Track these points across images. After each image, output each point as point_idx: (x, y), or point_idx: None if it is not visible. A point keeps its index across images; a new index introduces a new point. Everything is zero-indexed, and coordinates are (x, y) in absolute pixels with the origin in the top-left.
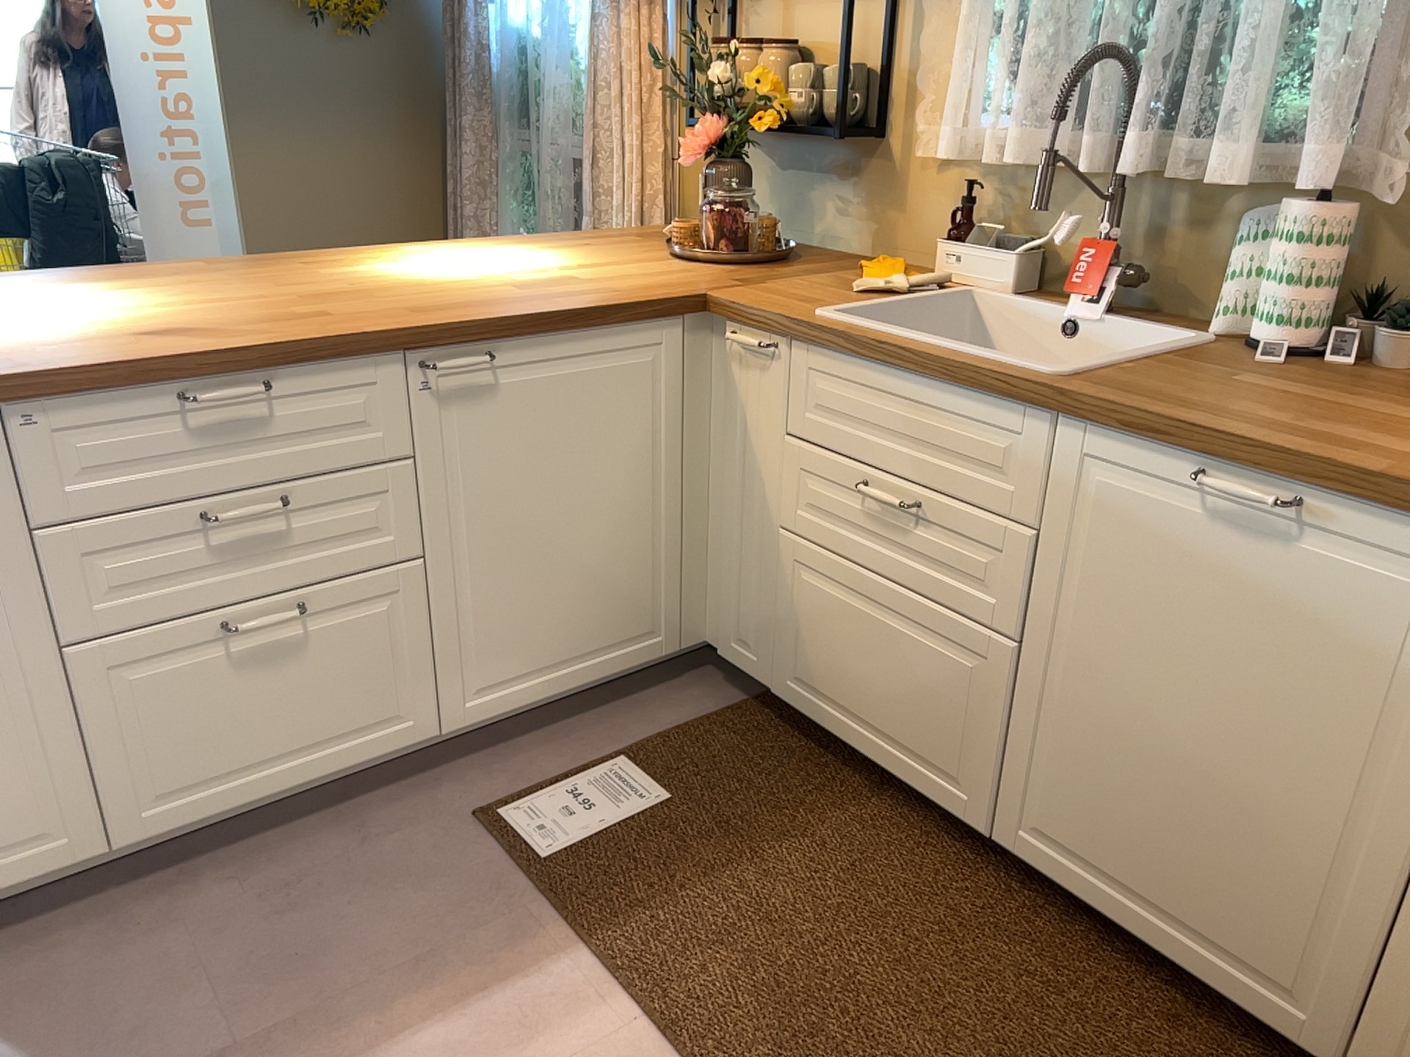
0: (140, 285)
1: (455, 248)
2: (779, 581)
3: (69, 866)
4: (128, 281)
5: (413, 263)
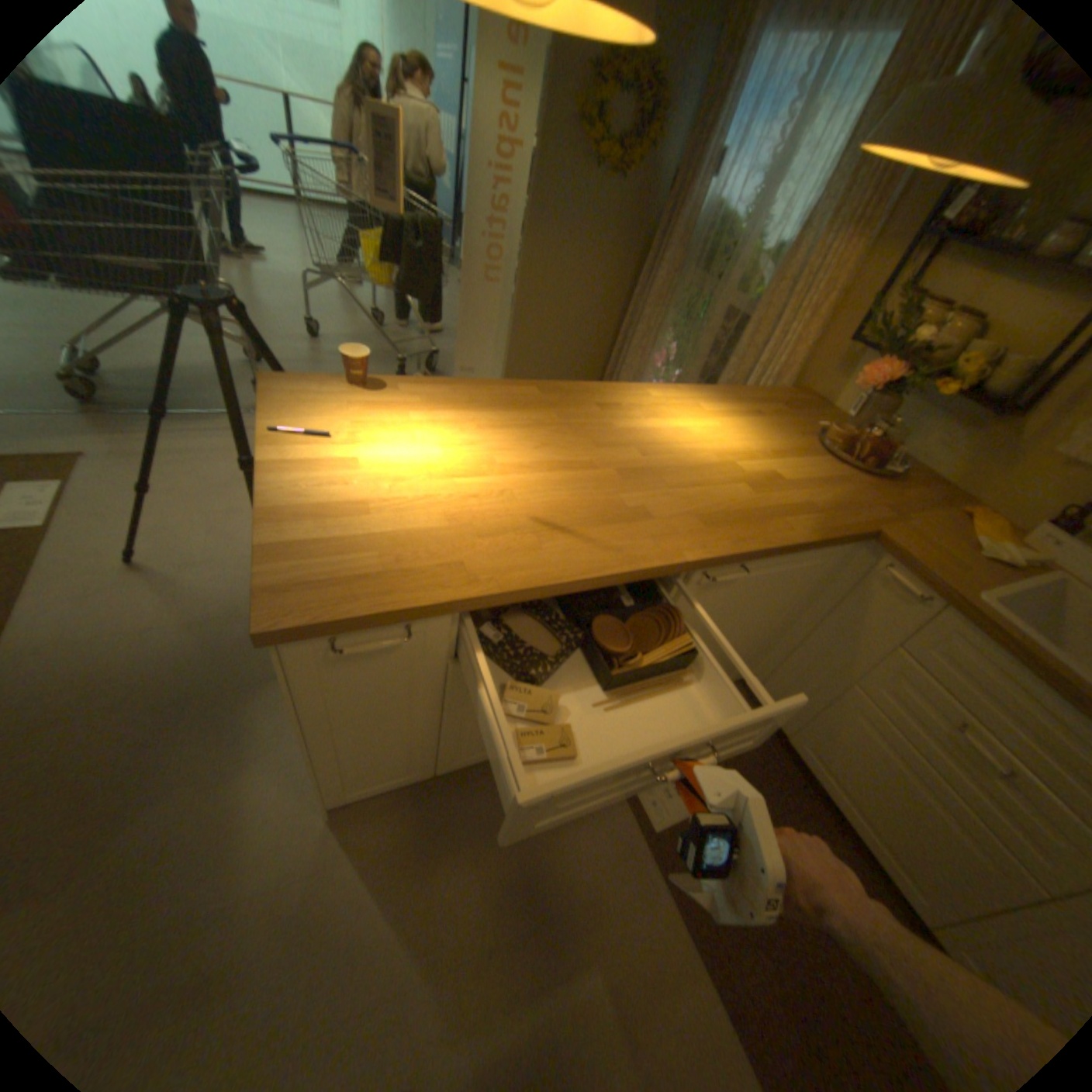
0: (506, 418)
1: (681, 399)
2: (837, 706)
3: (413, 783)
4: (497, 410)
5: (665, 420)
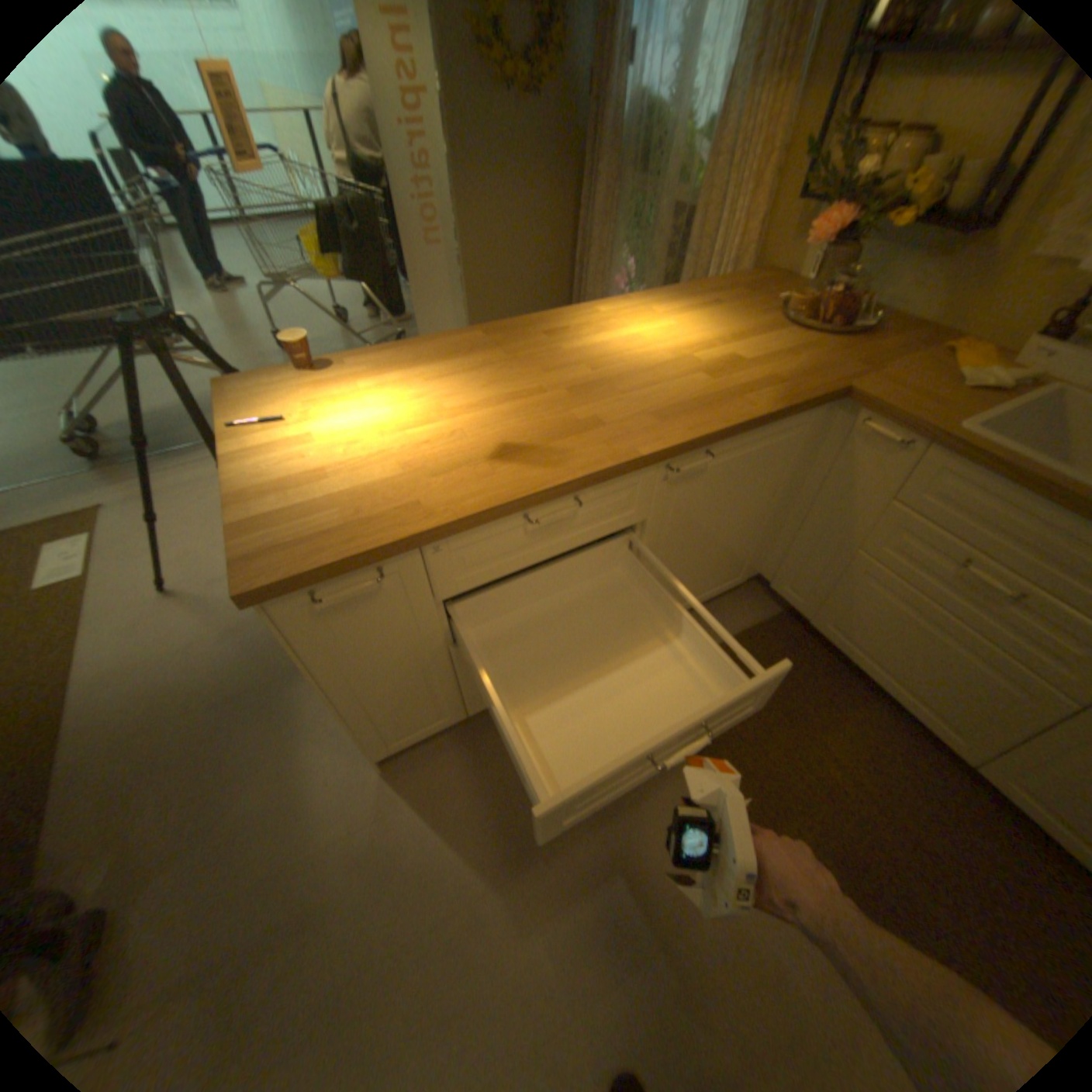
0: (451, 366)
1: (632, 308)
2: (846, 576)
3: (449, 727)
4: (442, 360)
5: (615, 331)
